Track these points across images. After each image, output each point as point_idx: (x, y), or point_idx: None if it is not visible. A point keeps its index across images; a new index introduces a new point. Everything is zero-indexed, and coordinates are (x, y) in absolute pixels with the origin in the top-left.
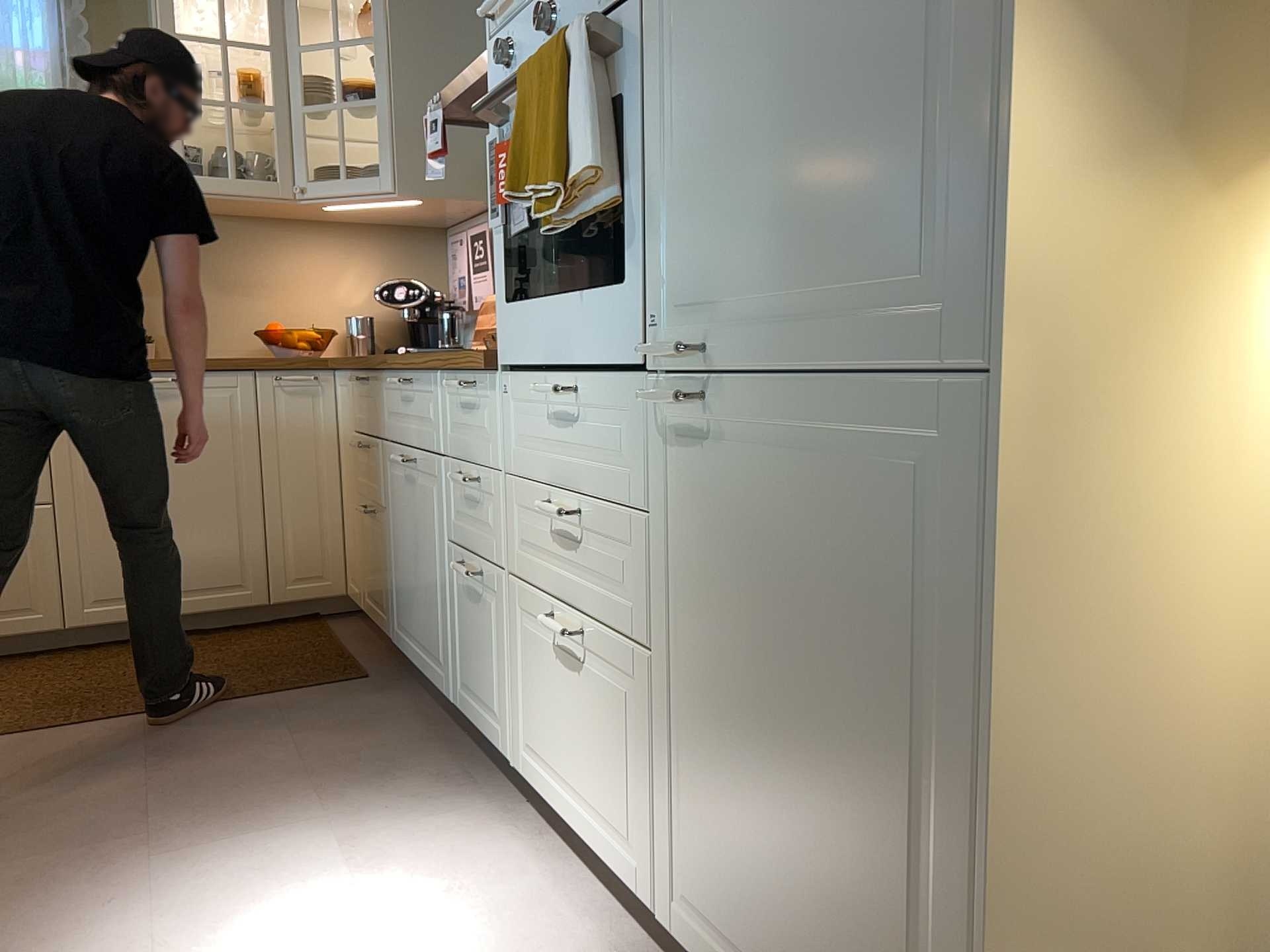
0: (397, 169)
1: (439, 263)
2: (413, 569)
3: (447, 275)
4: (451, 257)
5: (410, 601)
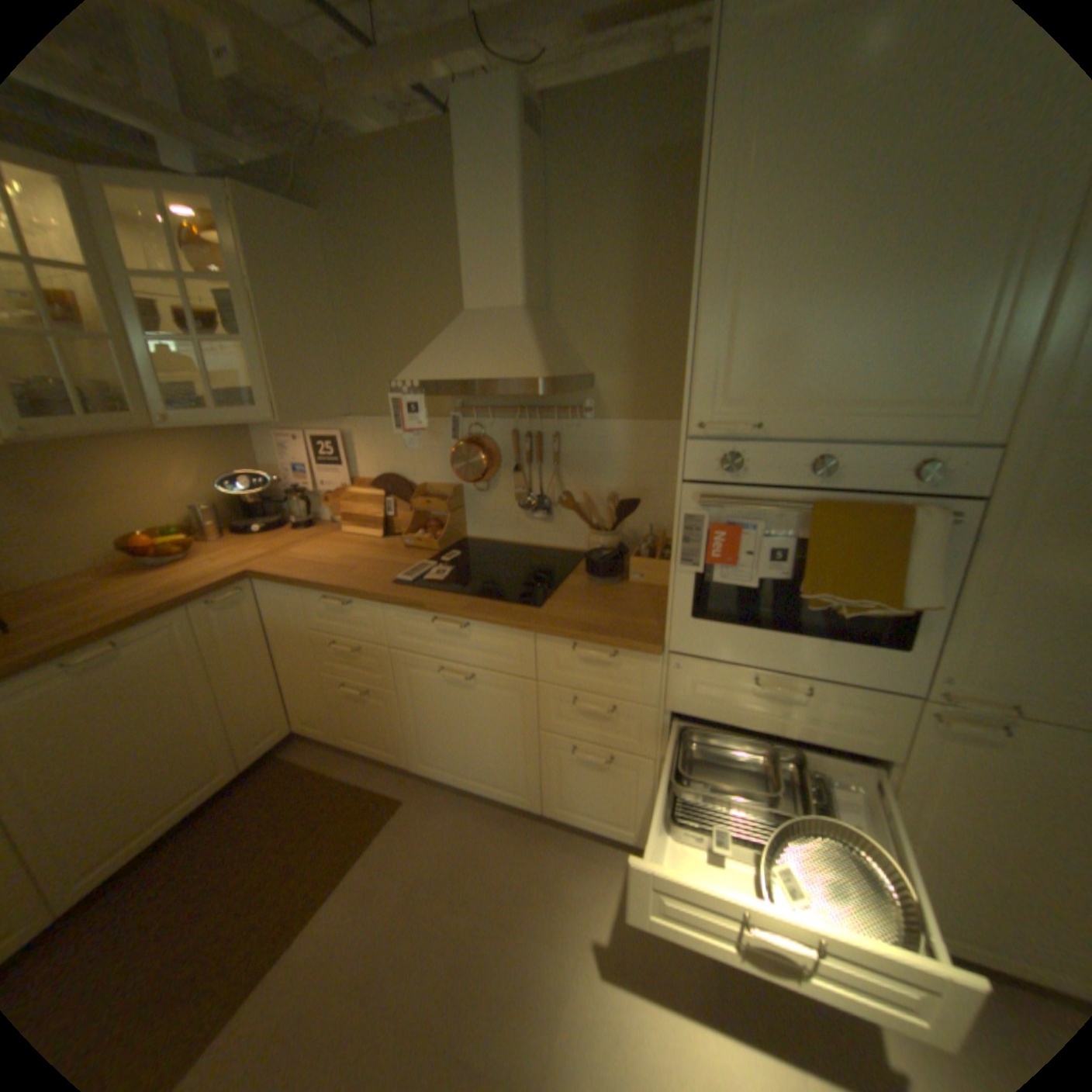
0: (271, 400)
1: (247, 445)
2: (464, 736)
3: (256, 454)
4: (279, 447)
5: (455, 753)
